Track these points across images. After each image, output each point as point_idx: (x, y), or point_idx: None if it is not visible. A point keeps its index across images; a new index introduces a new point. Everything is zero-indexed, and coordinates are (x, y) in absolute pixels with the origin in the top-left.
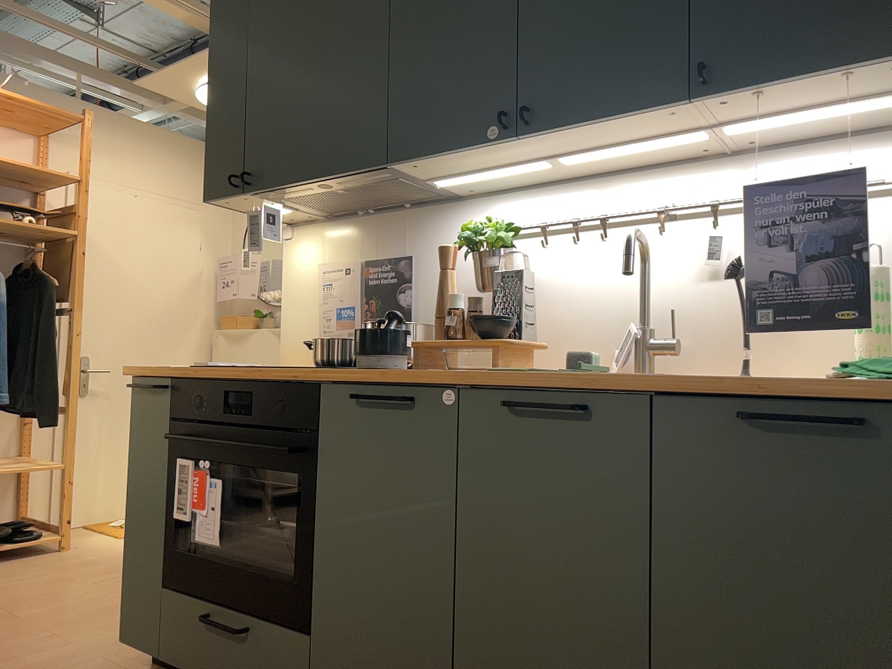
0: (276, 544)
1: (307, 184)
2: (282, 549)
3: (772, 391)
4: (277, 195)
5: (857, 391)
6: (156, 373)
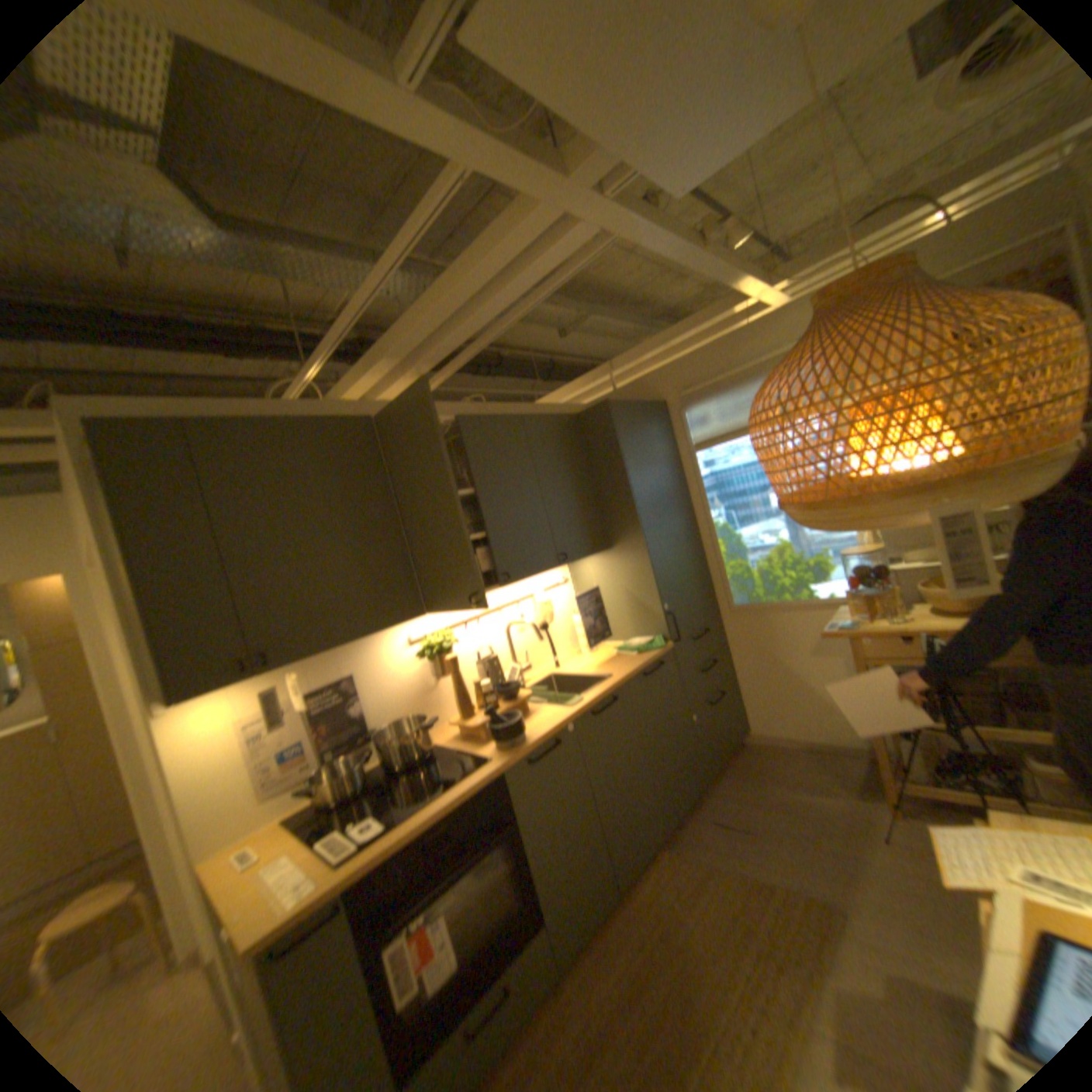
0: (485, 916)
1: (338, 648)
2: (485, 916)
3: (647, 665)
4: (283, 668)
5: (654, 656)
6: (318, 906)
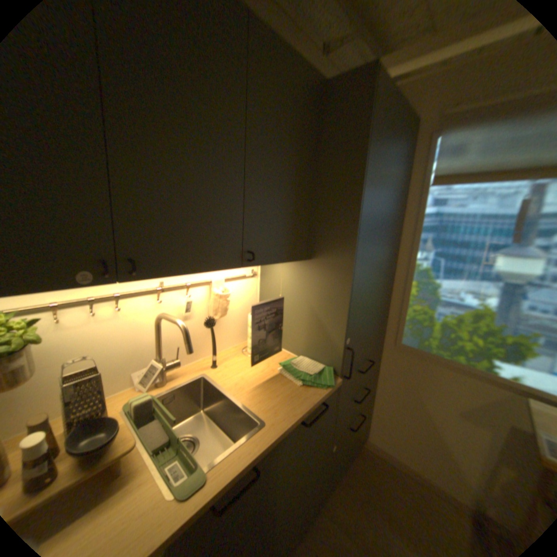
0: None
1: None
2: None
3: (311, 411)
4: None
5: (321, 395)
6: None
